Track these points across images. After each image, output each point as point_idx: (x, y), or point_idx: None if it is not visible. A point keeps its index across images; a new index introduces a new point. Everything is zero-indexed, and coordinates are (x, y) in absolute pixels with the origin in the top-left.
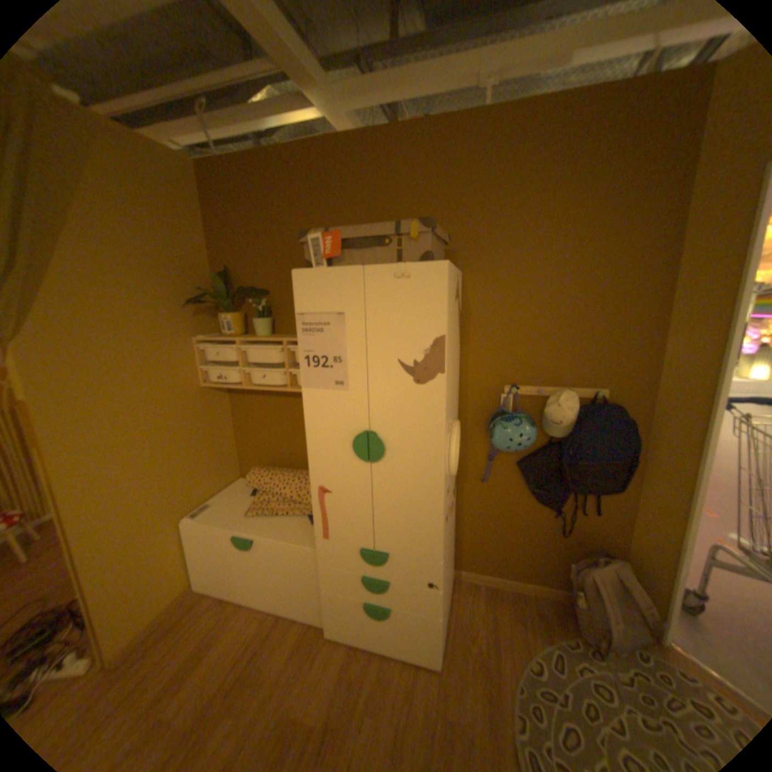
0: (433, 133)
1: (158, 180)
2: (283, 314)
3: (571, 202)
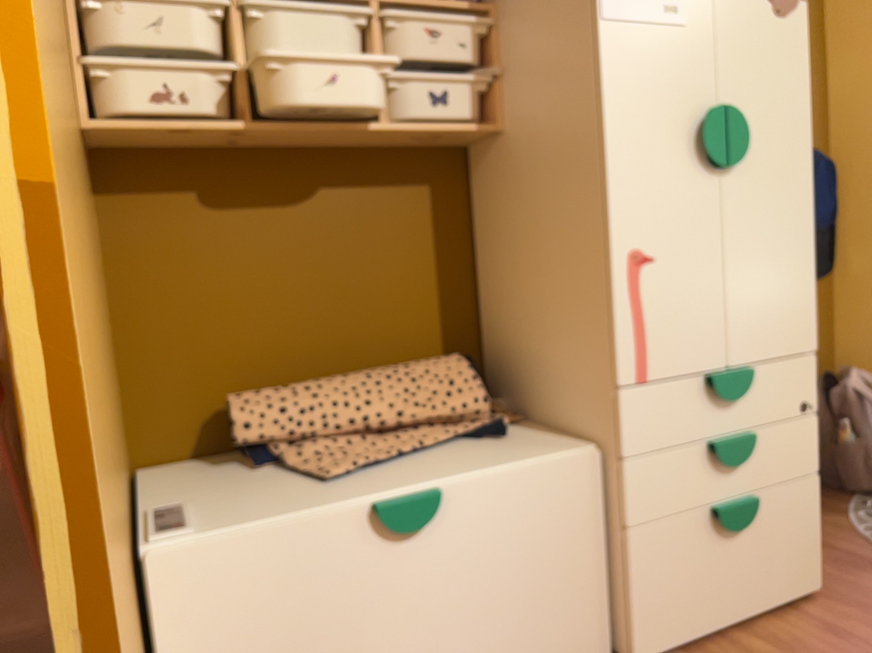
0: None
1: None
2: None
3: None
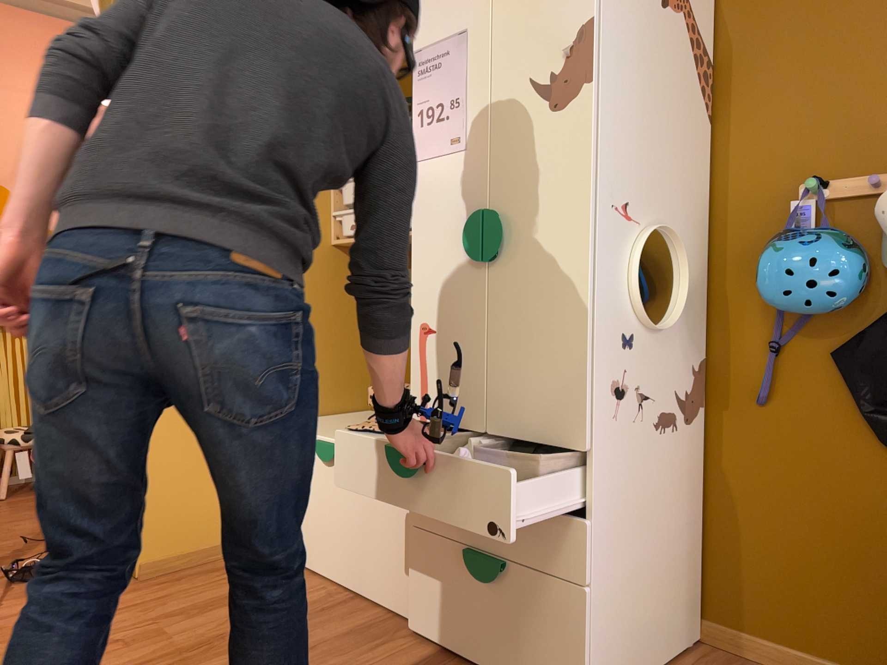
0: None
1: None
2: None
3: None
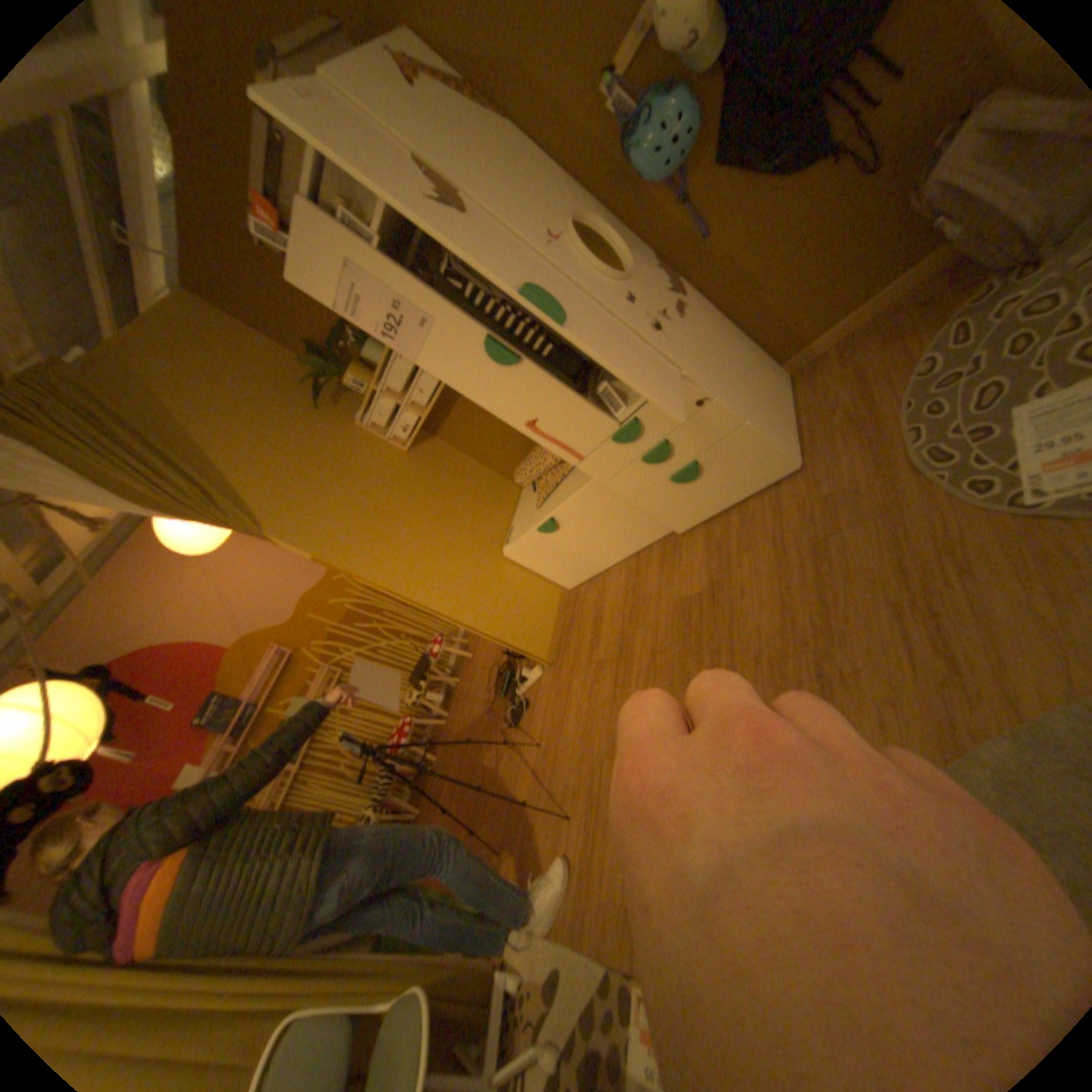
0: None
1: (186, 333)
2: None
3: None
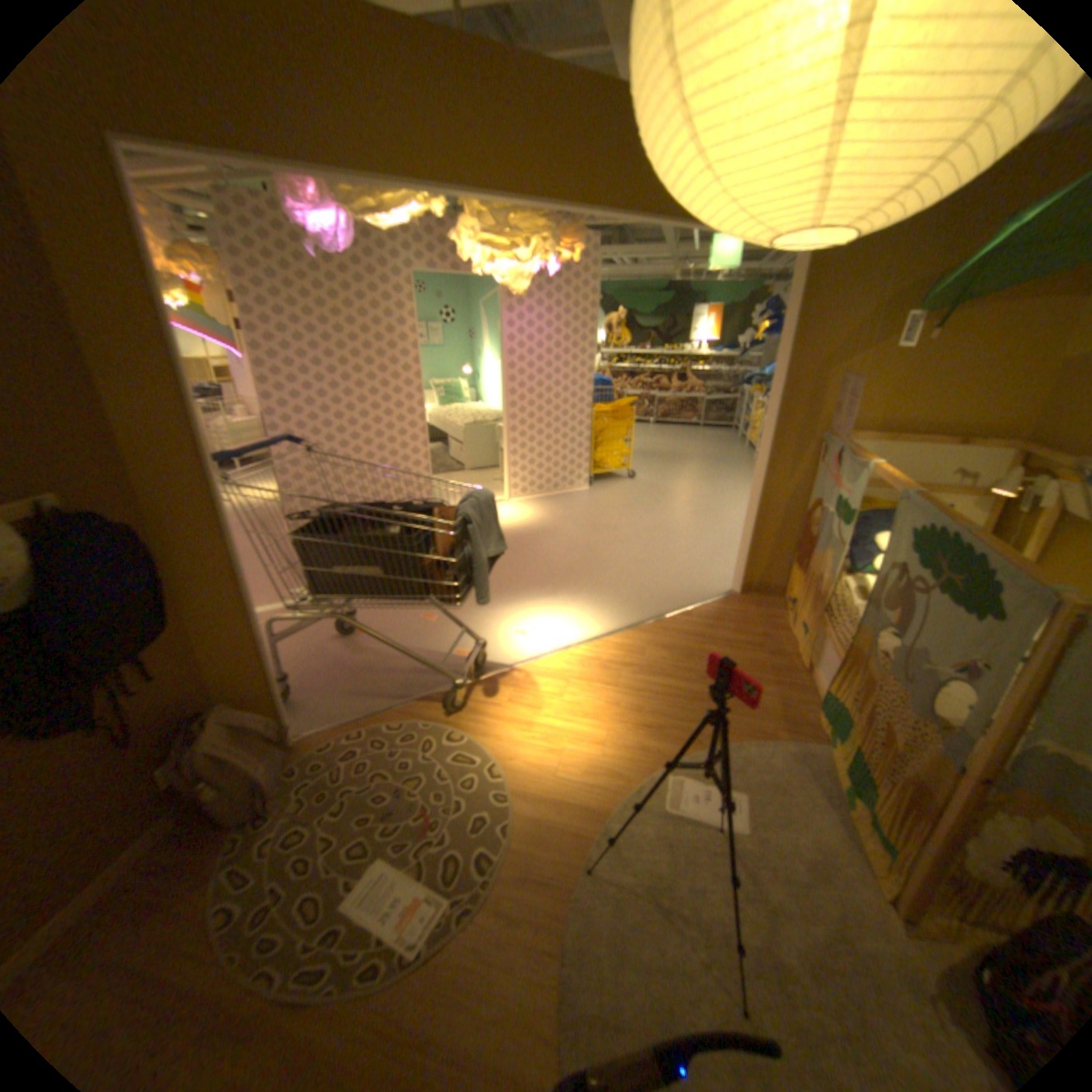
0: None
1: None
2: None
3: None
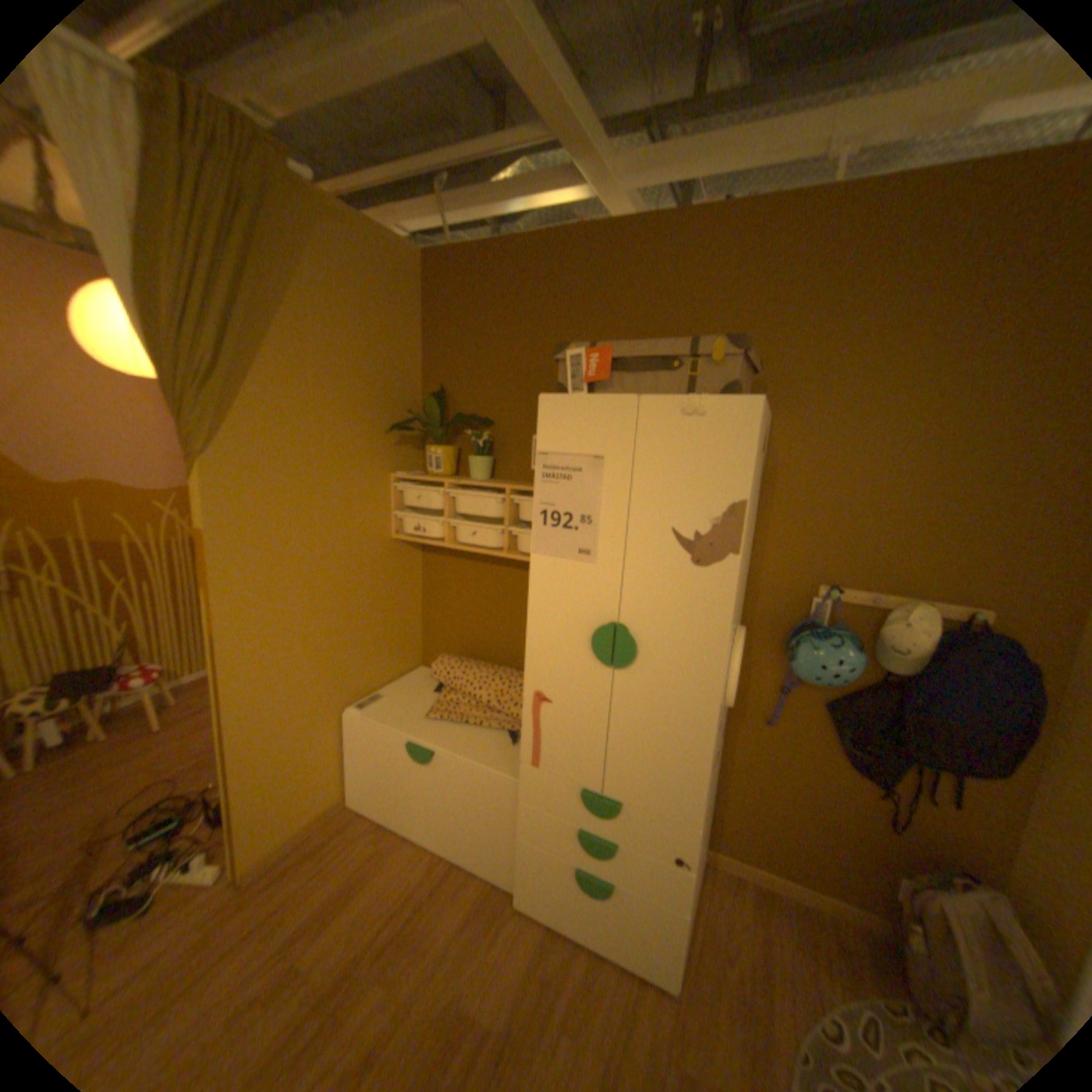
0: (751, 221)
1: (381, 274)
2: (509, 453)
3: (958, 323)
